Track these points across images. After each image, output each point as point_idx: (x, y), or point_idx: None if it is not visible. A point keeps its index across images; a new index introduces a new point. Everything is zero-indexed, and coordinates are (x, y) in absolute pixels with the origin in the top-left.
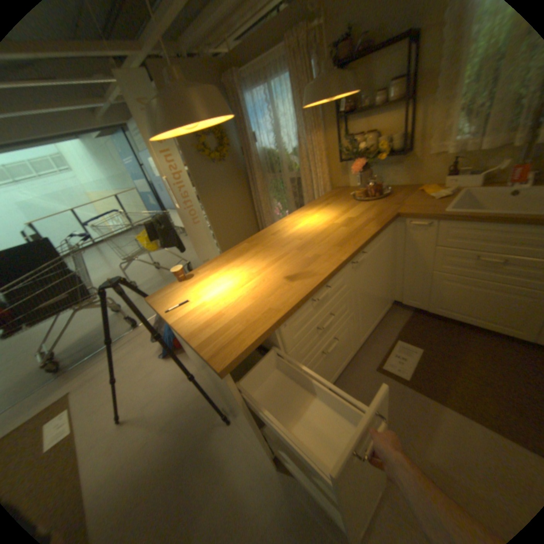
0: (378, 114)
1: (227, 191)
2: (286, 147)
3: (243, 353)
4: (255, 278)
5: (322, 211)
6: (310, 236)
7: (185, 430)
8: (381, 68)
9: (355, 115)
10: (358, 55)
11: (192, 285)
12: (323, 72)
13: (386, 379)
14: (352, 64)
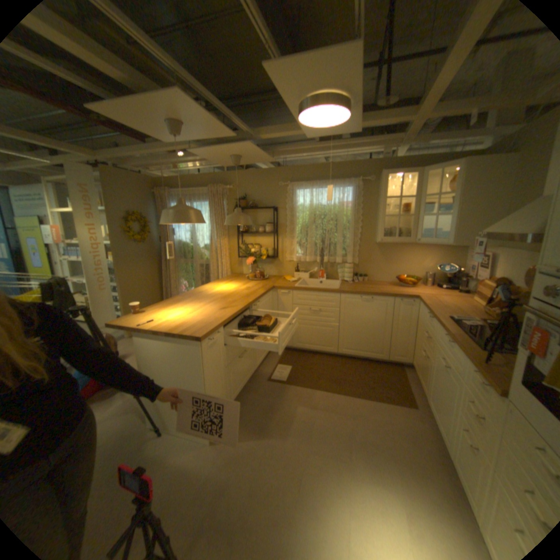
0: (260, 237)
1: (141, 266)
2: (200, 243)
3: (209, 332)
4: (200, 310)
5: (230, 283)
6: (227, 294)
7: (113, 453)
8: (262, 217)
9: (248, 234)
10: (250, 208)
11: (149, 315)
12: (237, 213)
13: (273, 384)
14: (247, 211)
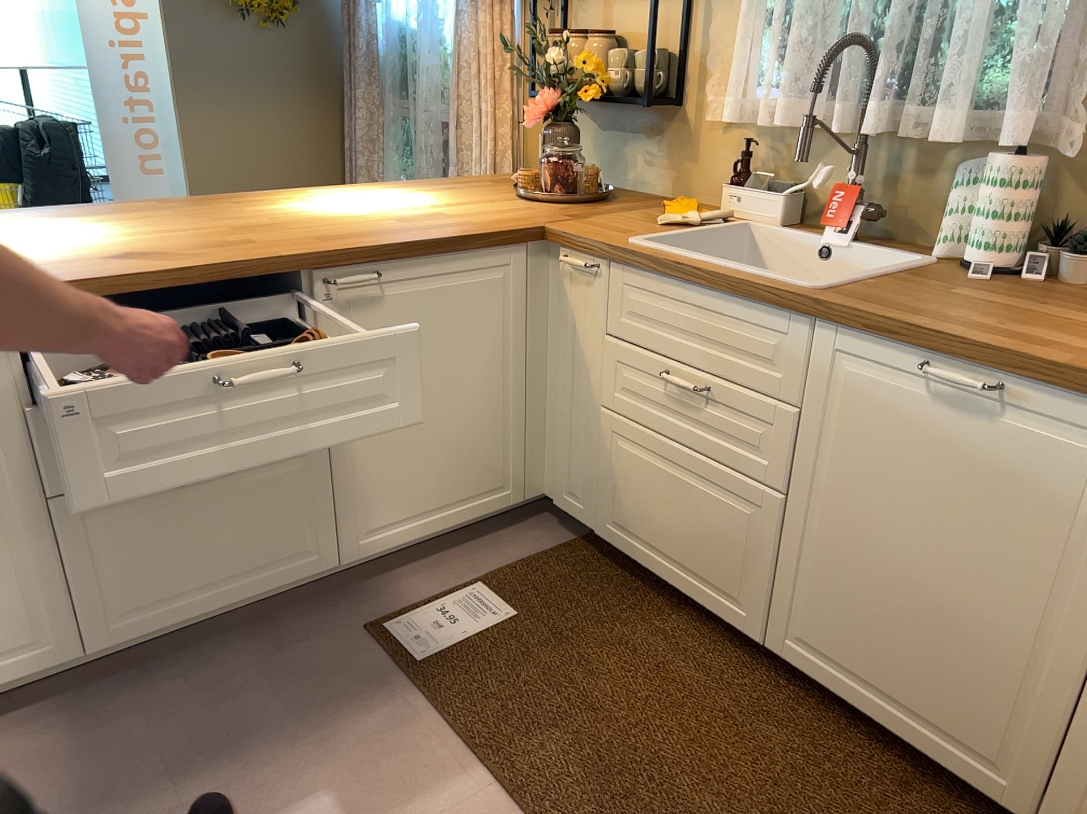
0: None
1: (275, 113)
2: (441, 34)
3: None
4: (68, 245)
5: (416, 195)
6: (302, 219)
7: None
8: None
9: None
10: None
11: None
12: None
13: (370, 648)
14: None
